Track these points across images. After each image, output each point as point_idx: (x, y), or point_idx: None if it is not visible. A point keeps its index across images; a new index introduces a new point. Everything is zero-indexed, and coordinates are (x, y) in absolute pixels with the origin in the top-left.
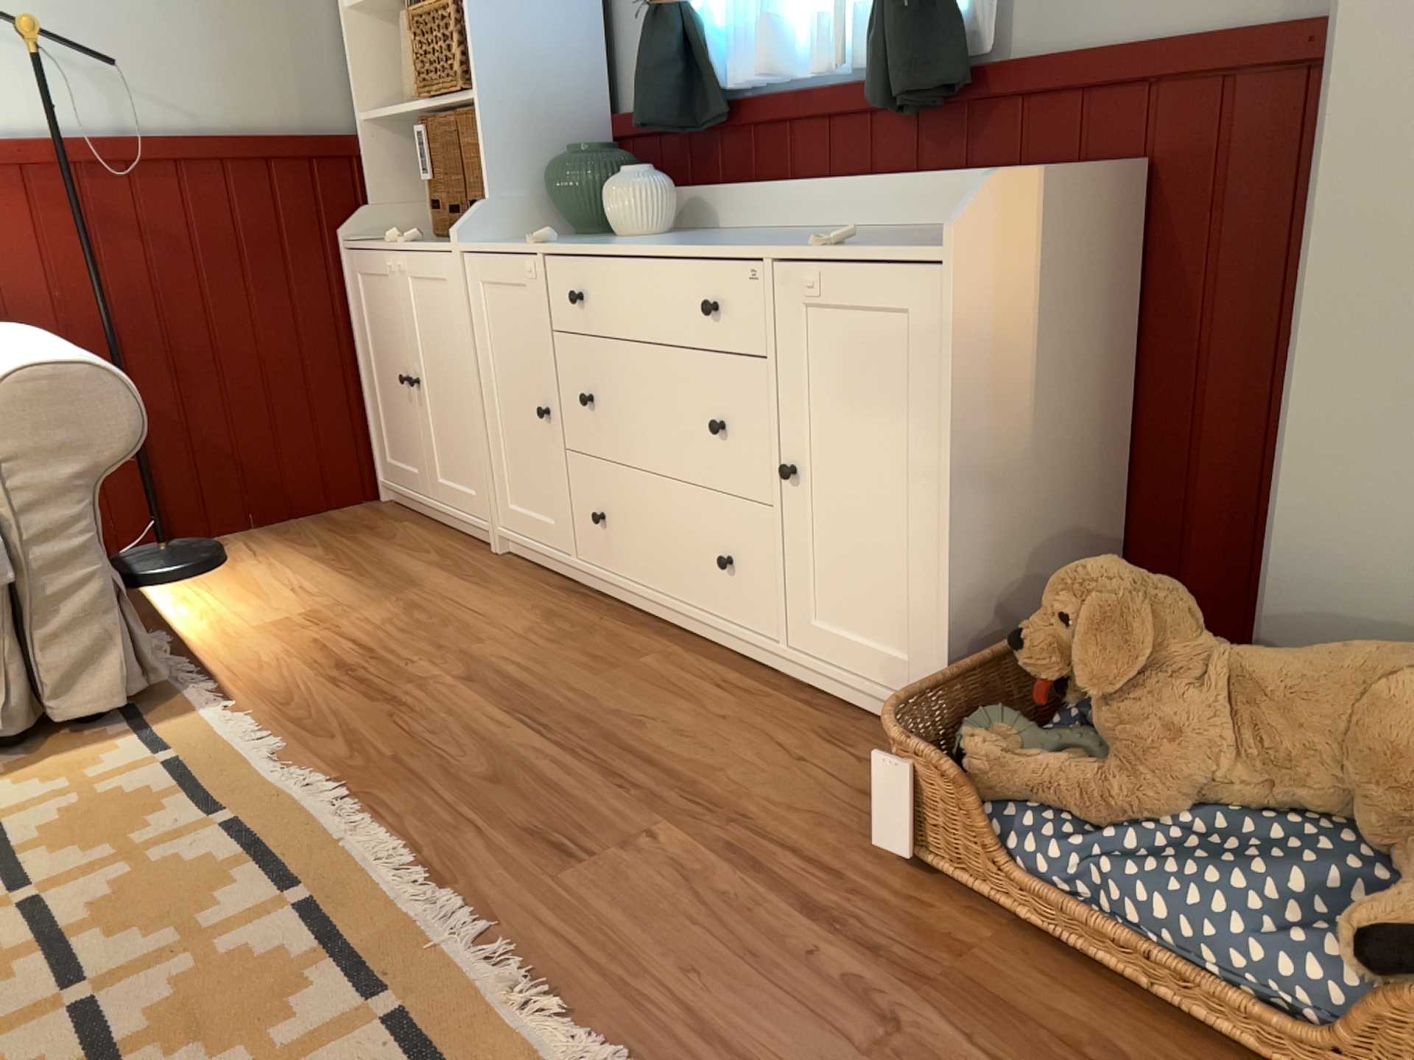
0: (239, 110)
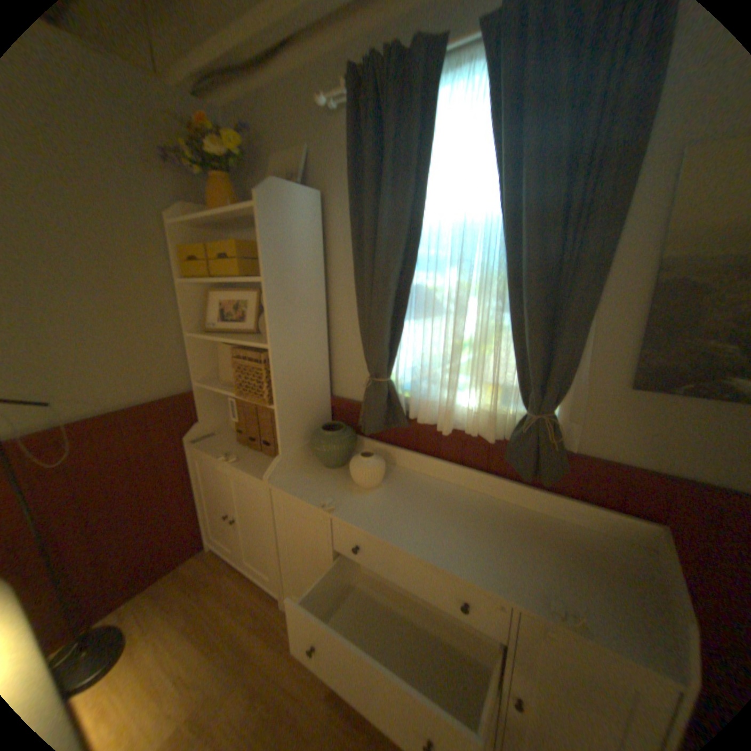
0: (125, 392)
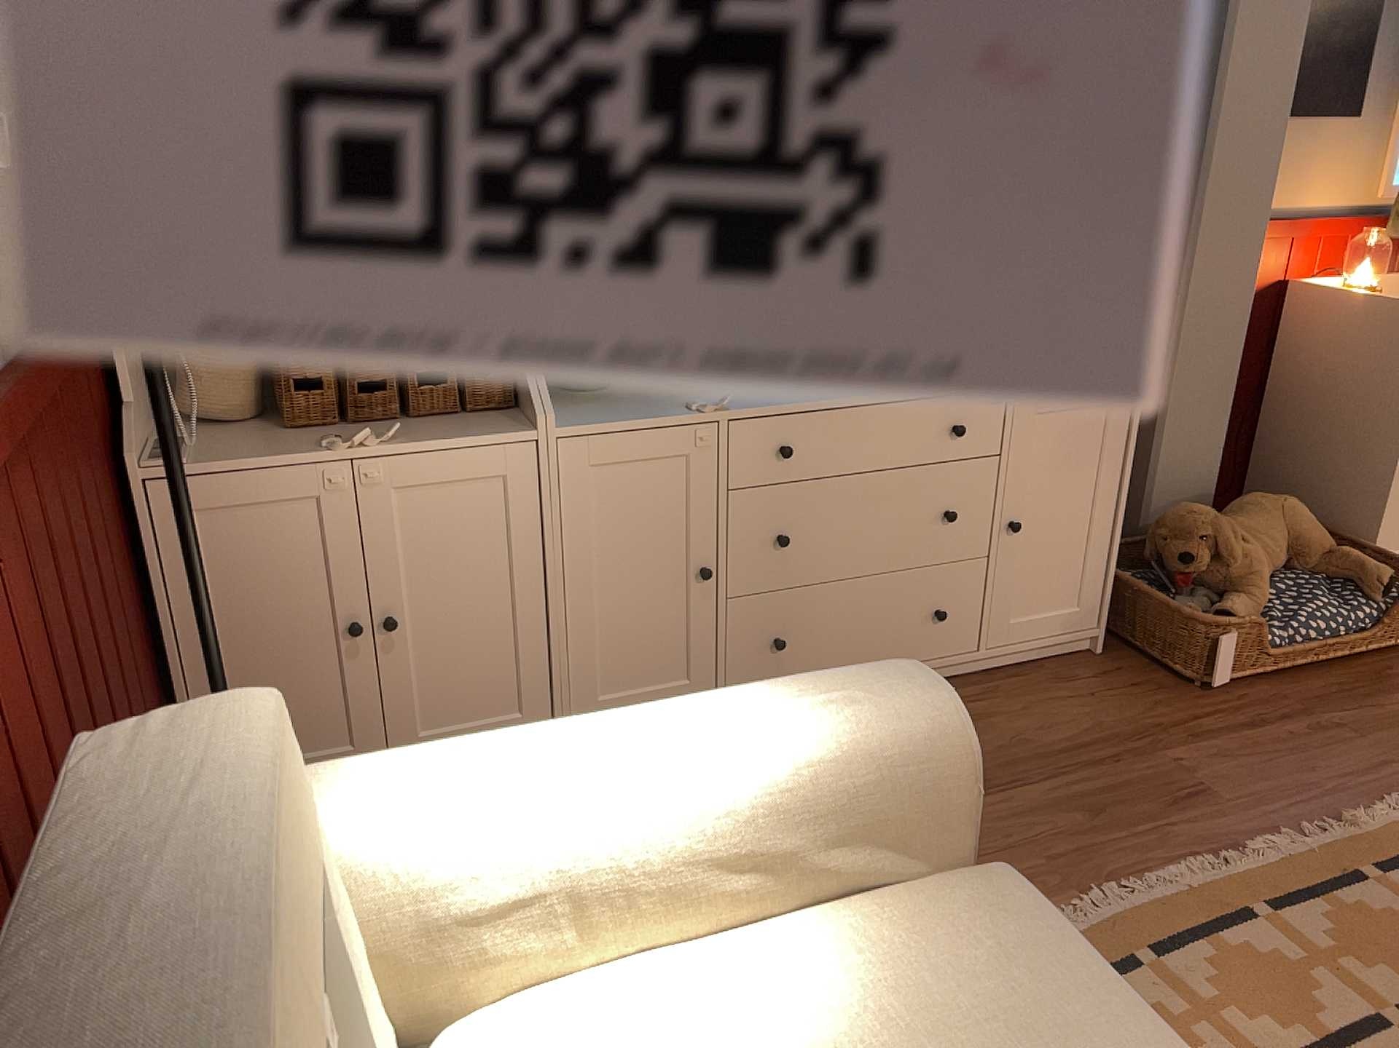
0: None
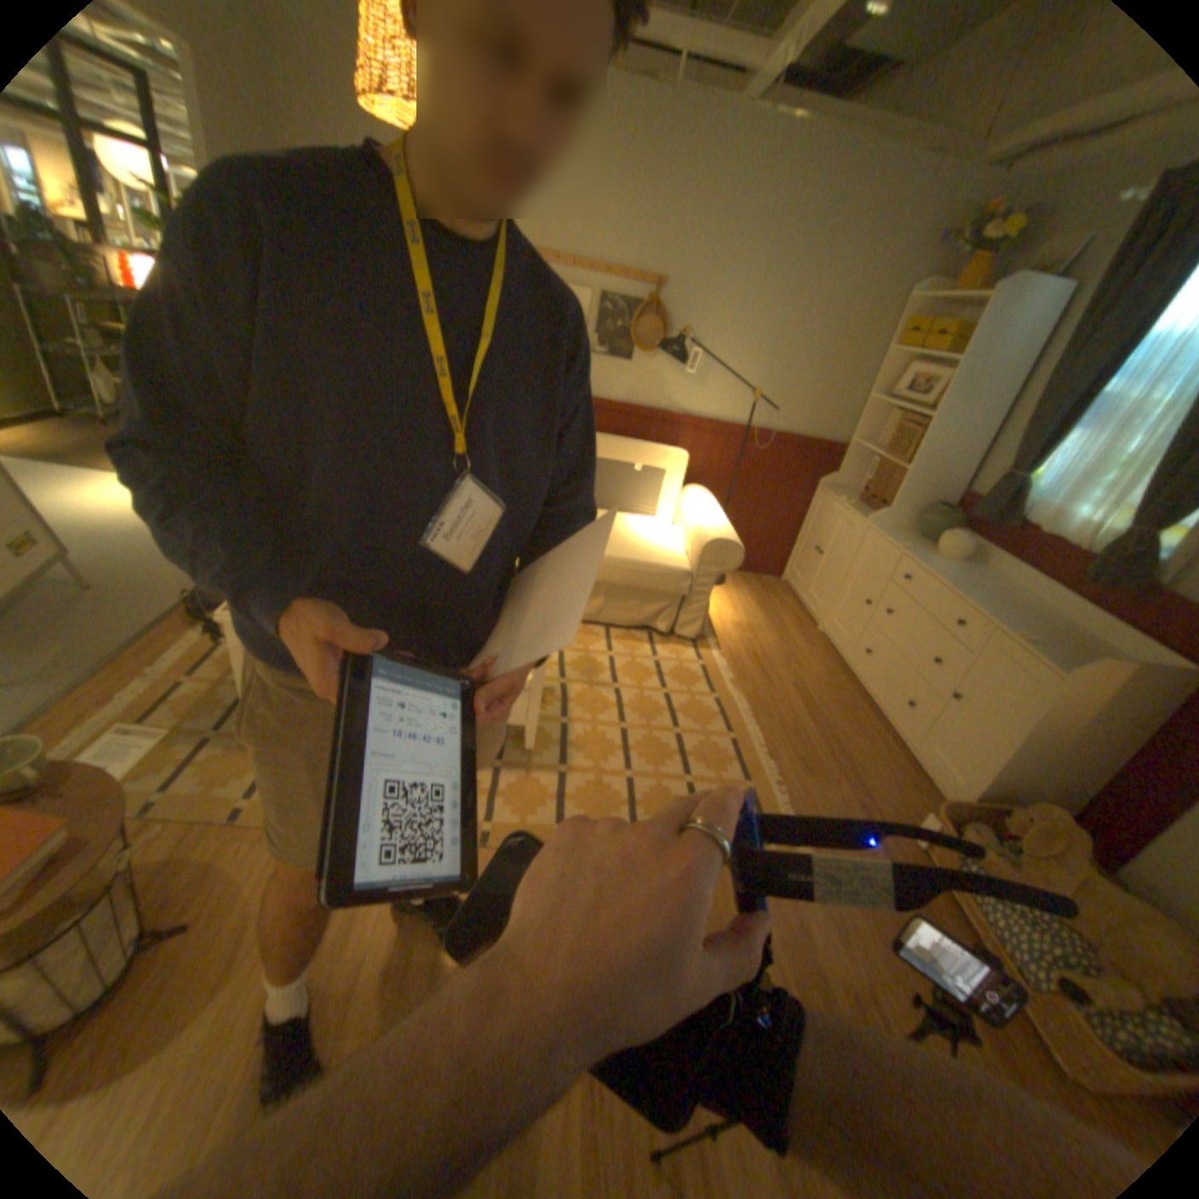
0: (808, 426)
